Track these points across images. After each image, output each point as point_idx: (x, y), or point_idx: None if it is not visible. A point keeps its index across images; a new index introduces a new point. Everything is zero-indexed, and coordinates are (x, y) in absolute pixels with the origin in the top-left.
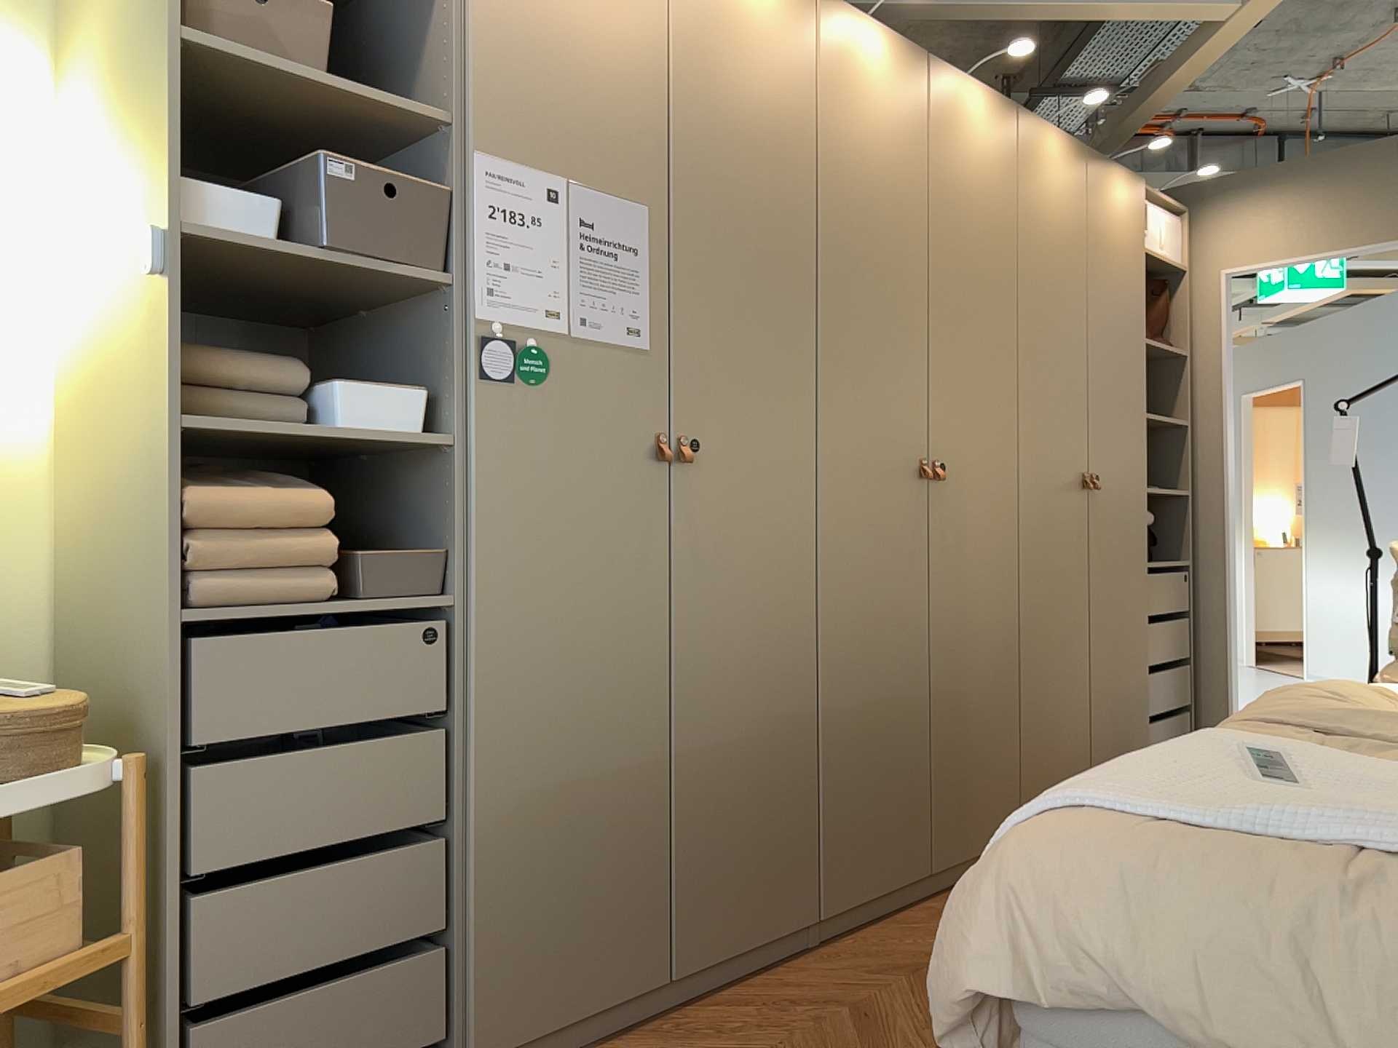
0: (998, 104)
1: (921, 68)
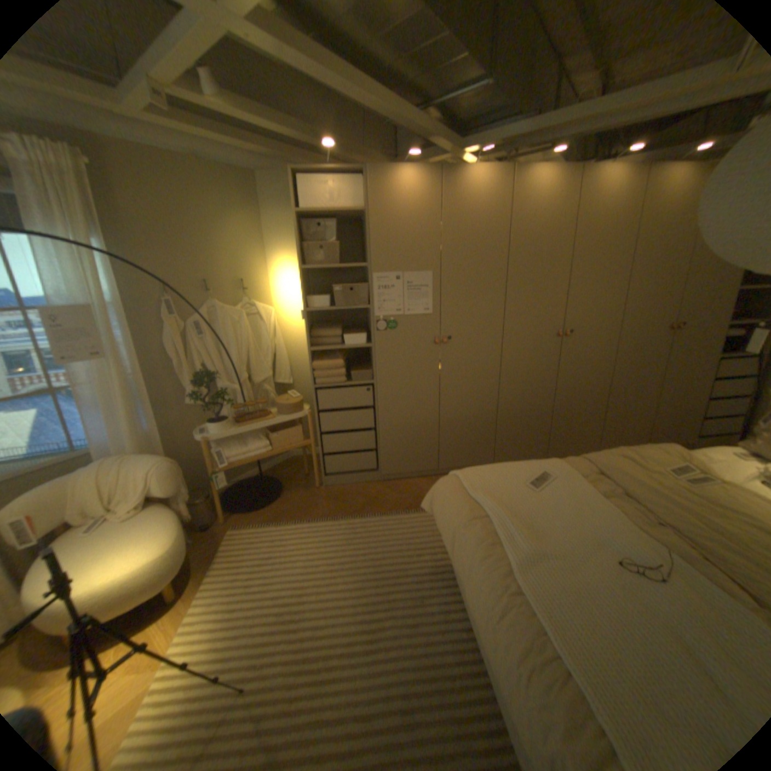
0: (631, 169)
1: (580, 170)
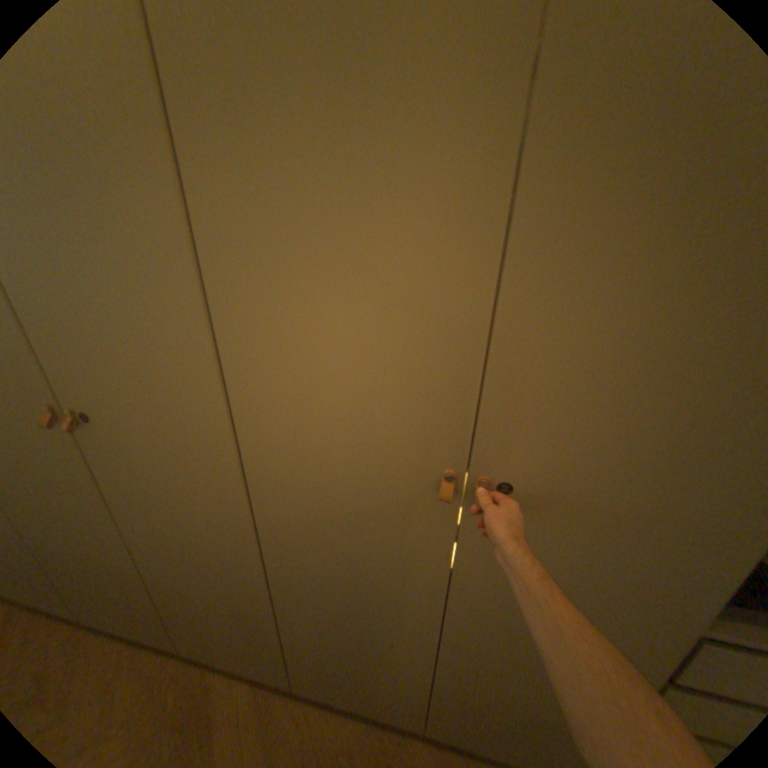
0: None
1: None
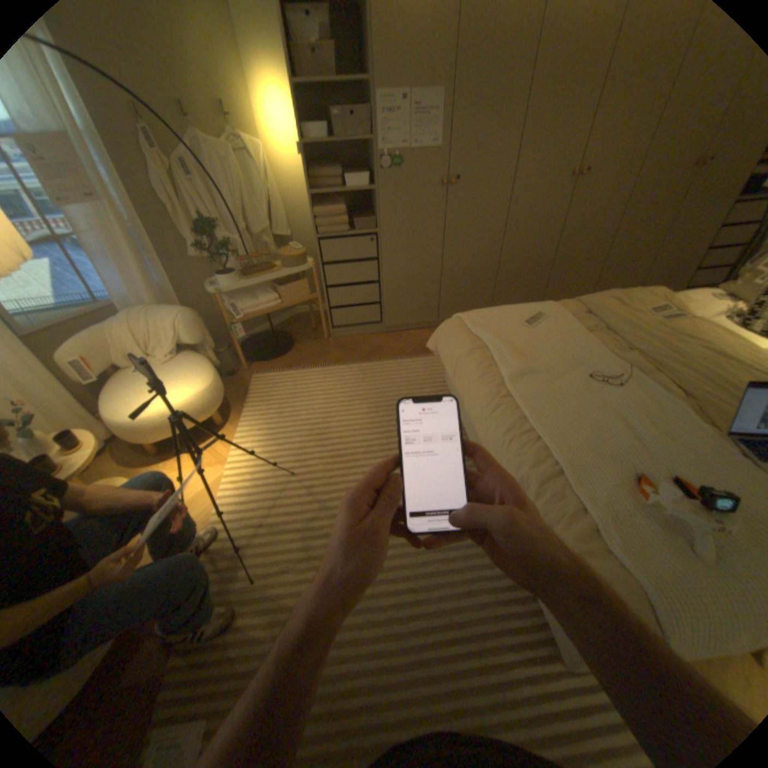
0: None
1: None
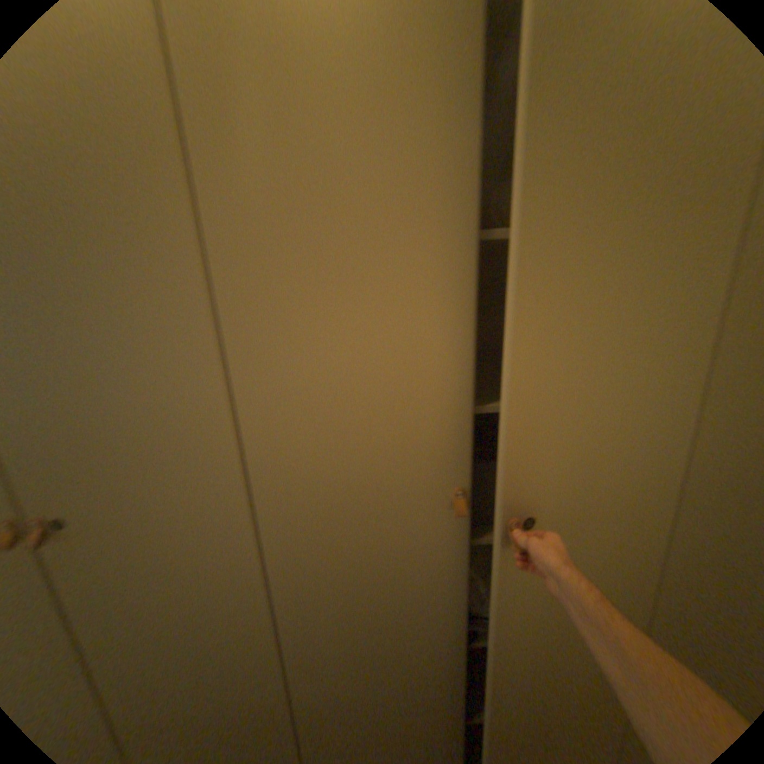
0: None
1: None
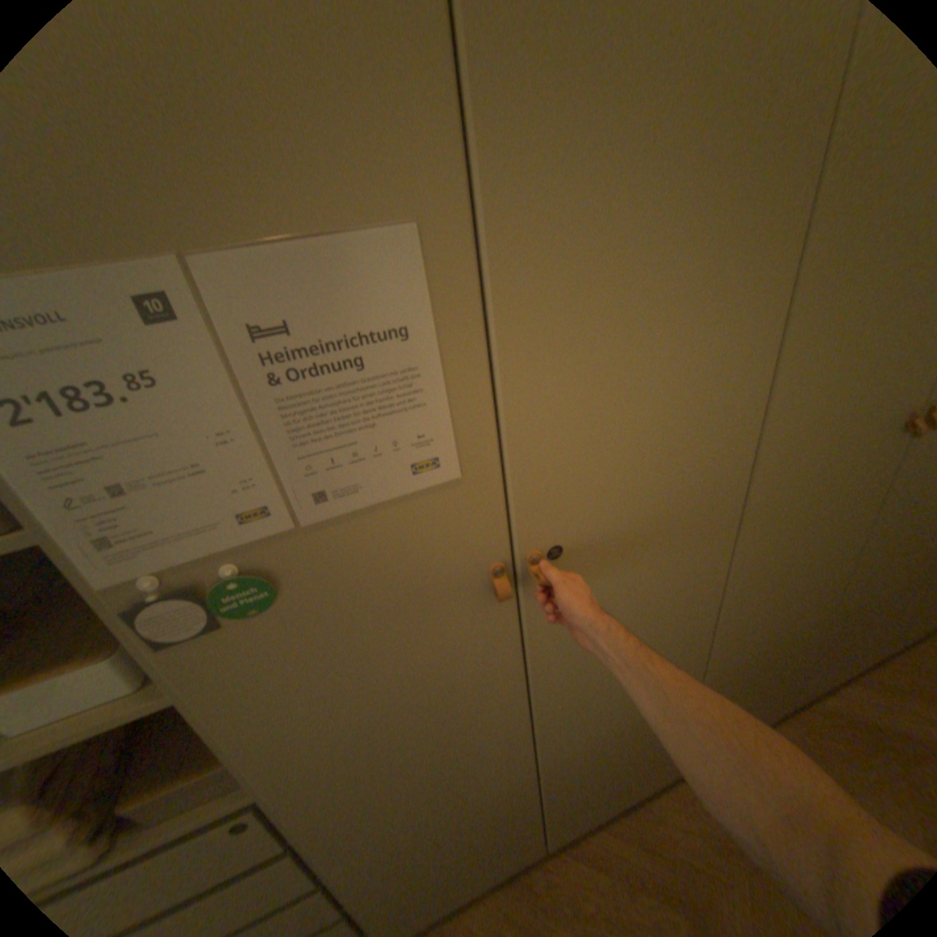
0: None
1: None
